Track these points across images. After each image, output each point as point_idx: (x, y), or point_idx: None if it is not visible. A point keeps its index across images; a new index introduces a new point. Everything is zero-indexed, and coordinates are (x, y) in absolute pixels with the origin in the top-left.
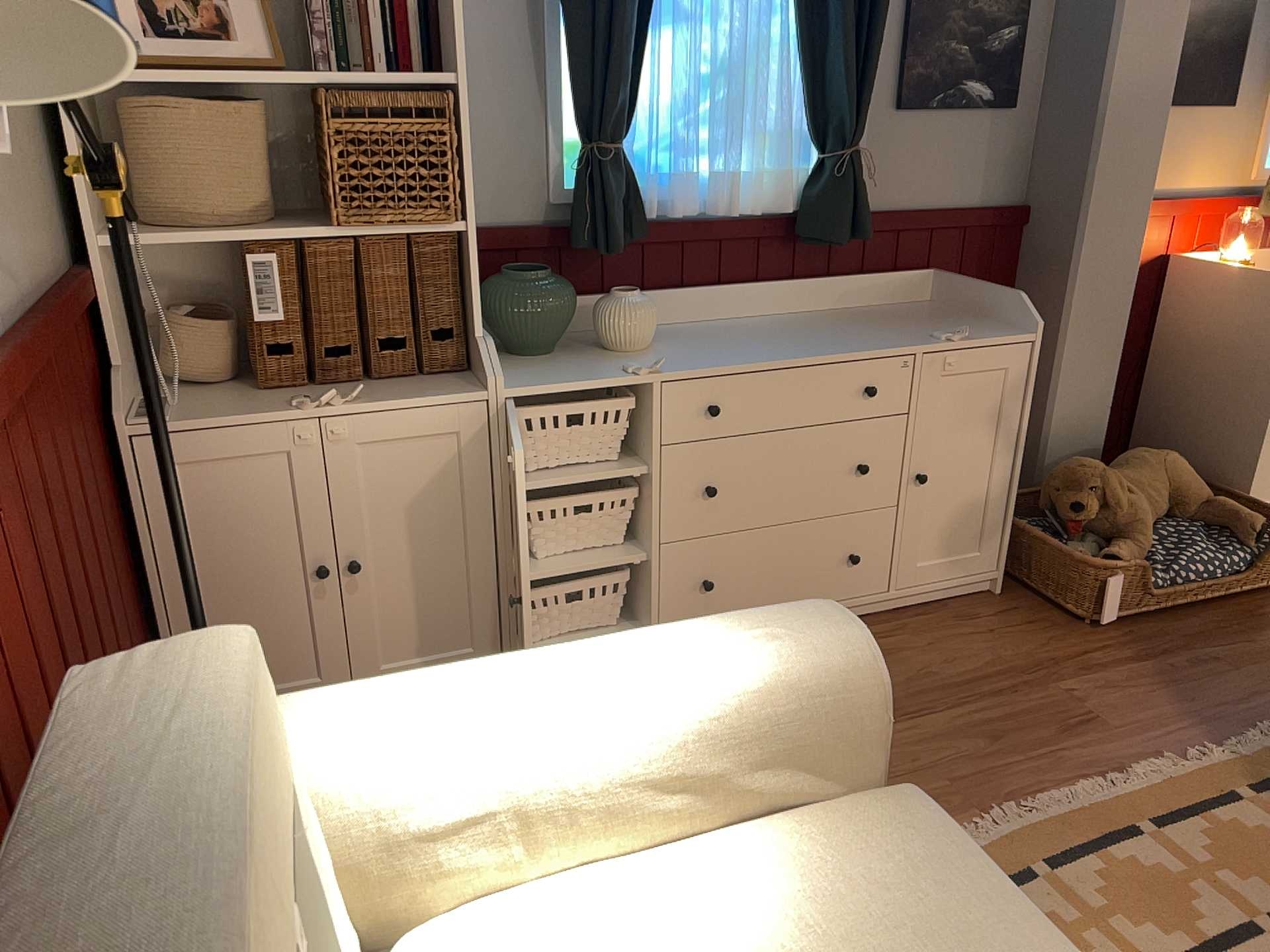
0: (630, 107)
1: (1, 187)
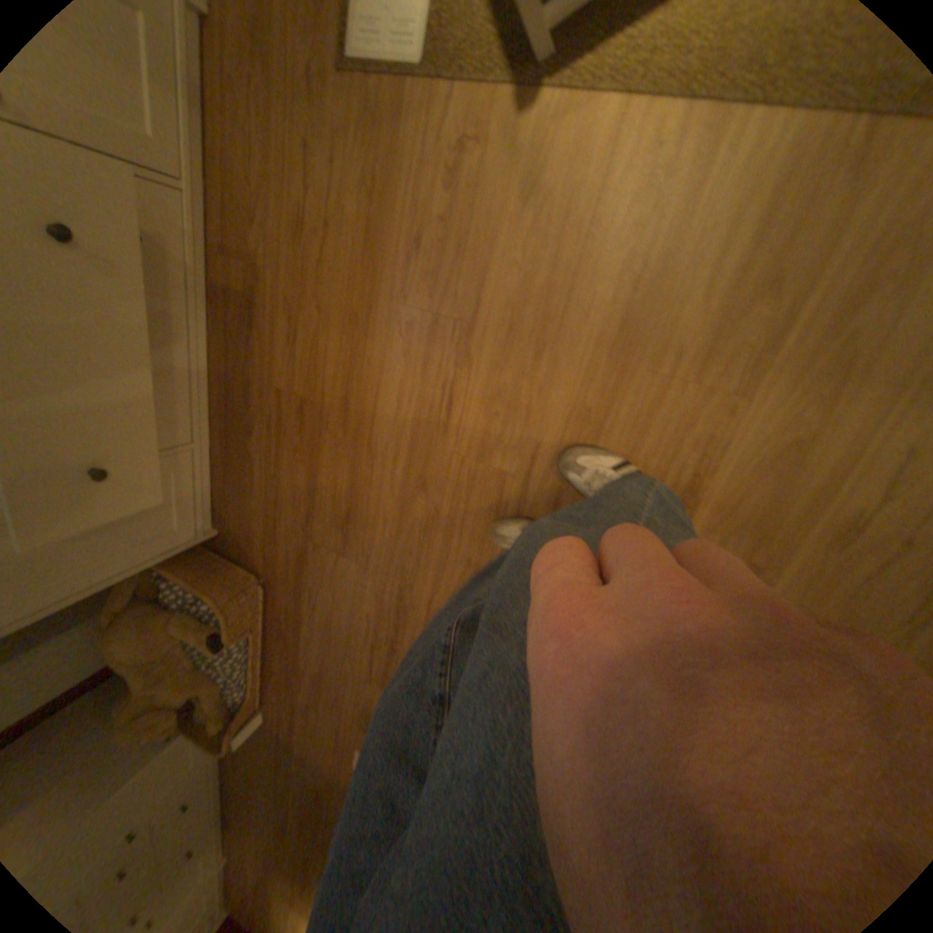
0: None
1: None
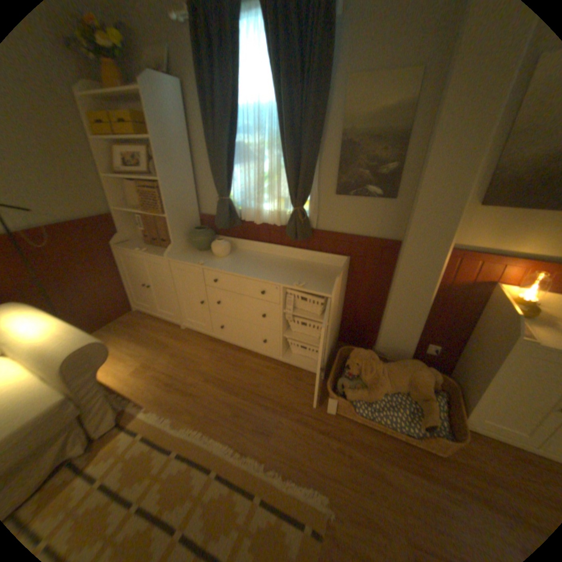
0: (229, 187)
1: (58, 198)
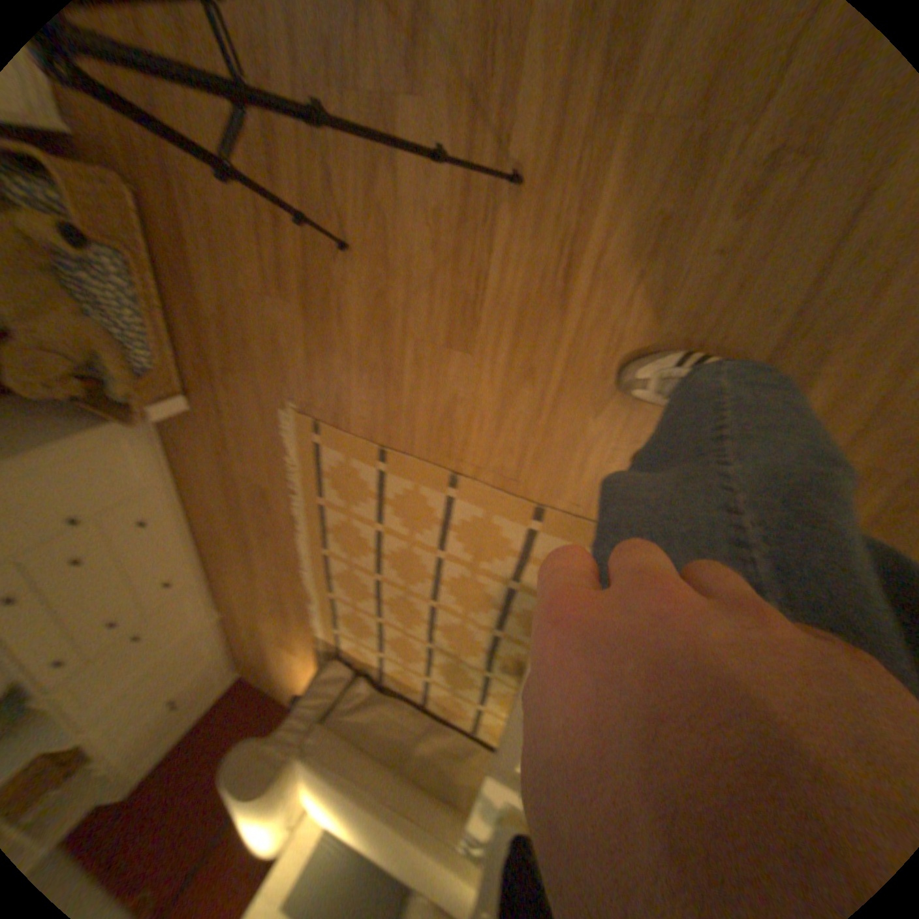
0: None
1: None
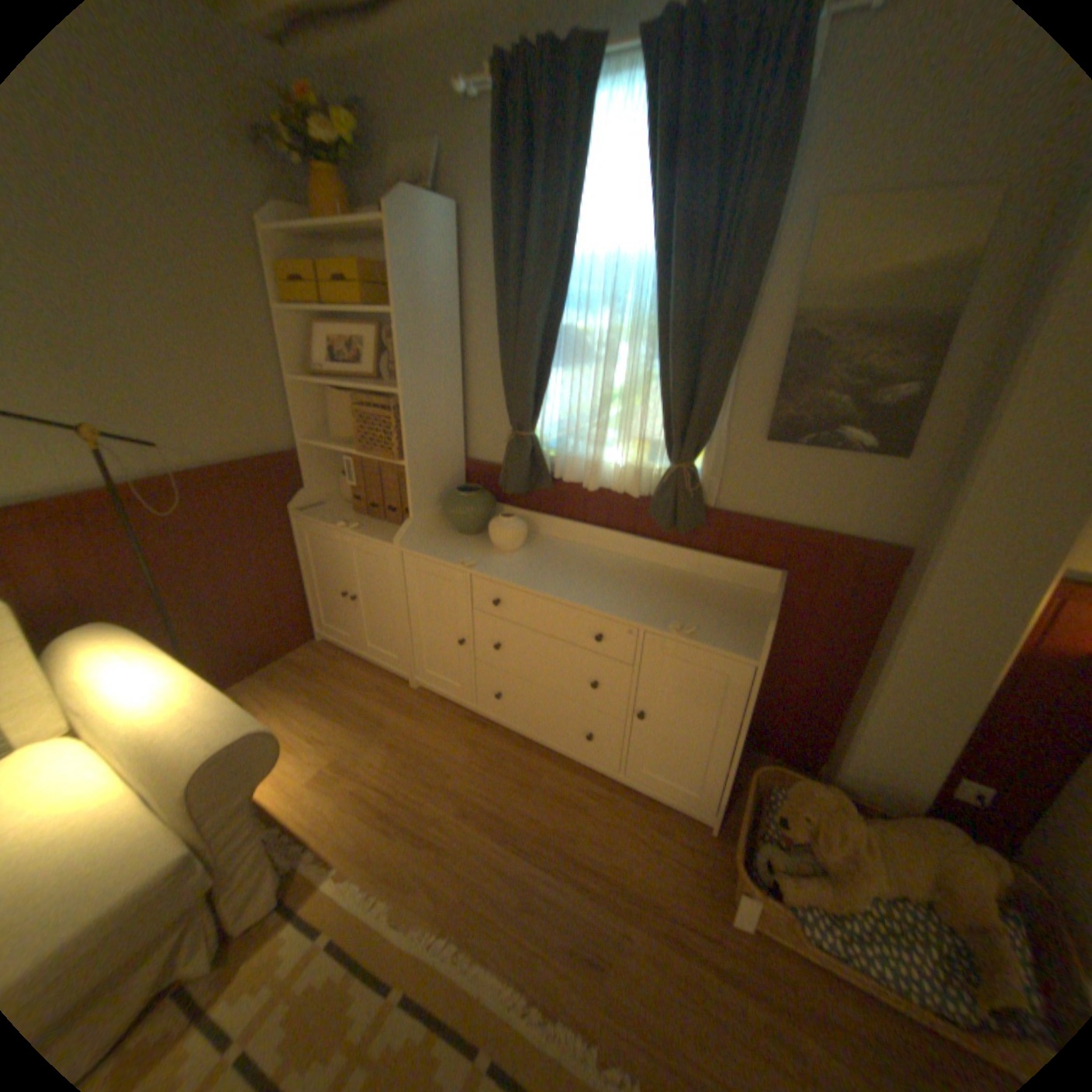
0: (536, 412)
1: (205, 421)
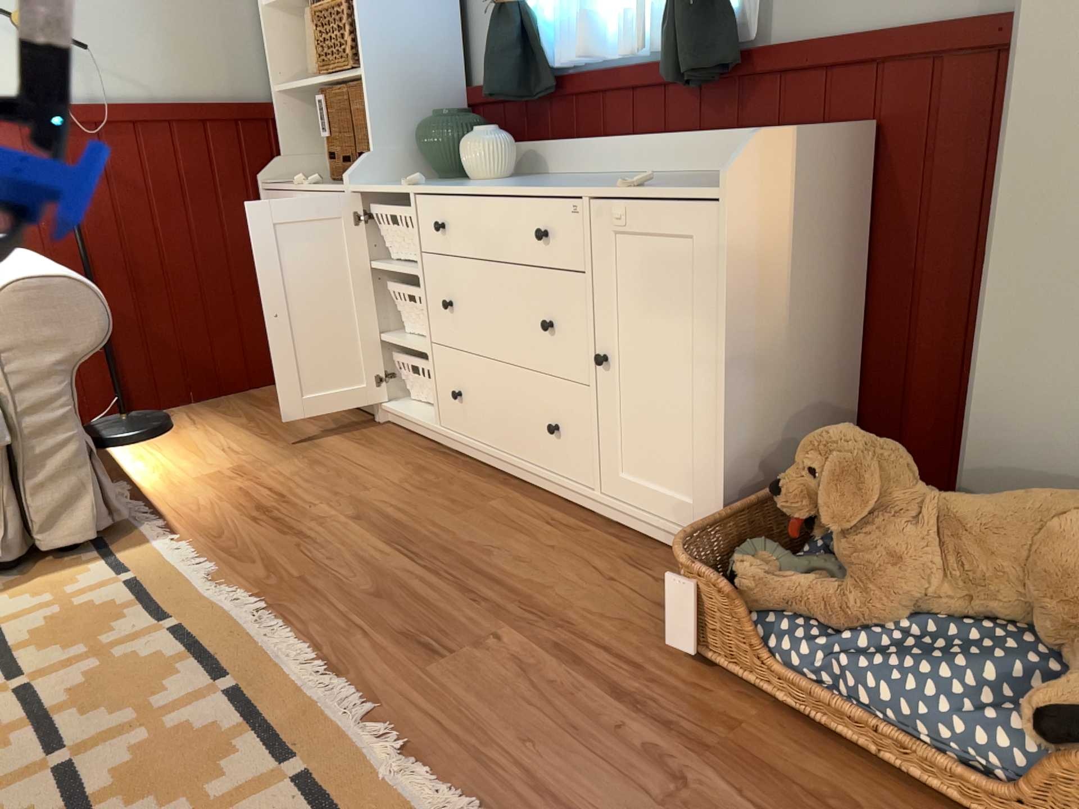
0: None
1: (161, 52)
